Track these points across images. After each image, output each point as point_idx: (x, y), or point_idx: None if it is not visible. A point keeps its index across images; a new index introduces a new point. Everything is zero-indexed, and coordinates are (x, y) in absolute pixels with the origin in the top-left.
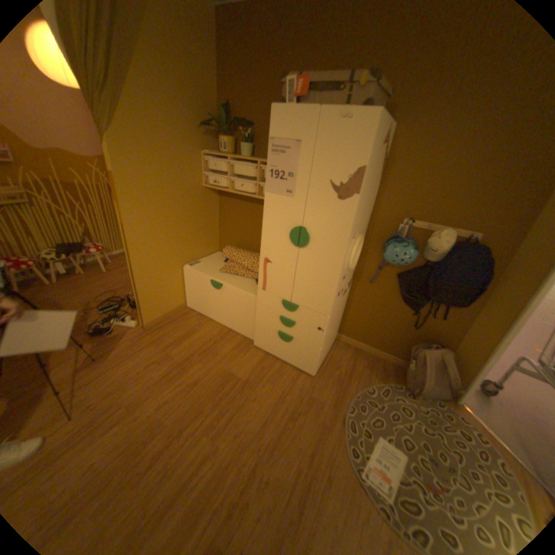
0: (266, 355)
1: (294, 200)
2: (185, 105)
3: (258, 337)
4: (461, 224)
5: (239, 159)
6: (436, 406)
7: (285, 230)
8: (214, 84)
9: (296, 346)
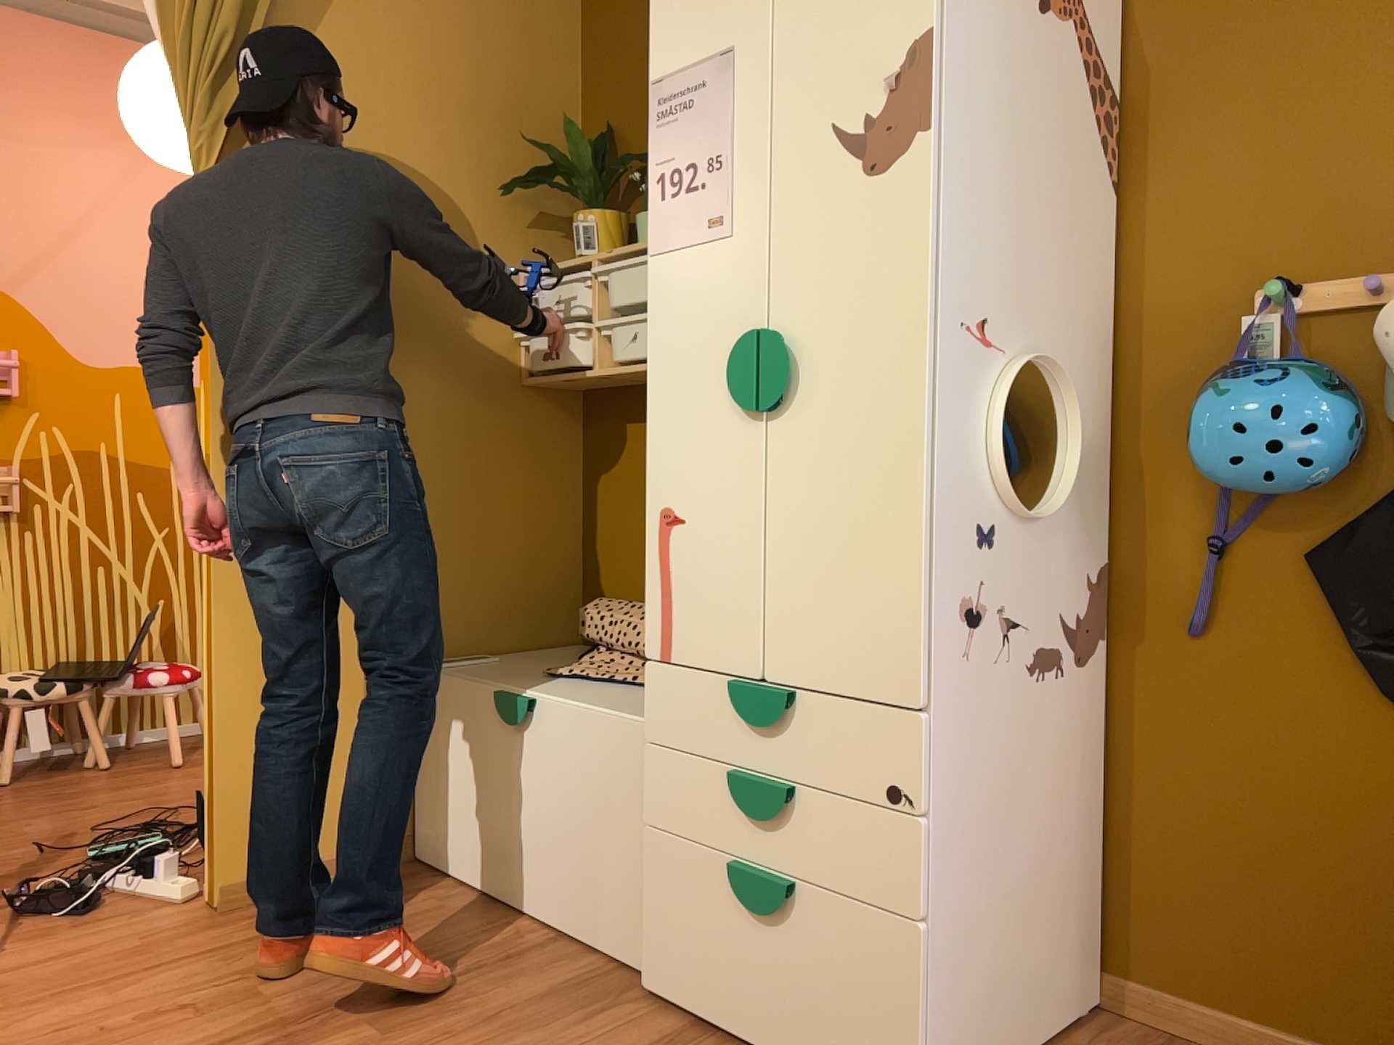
0: (689, 1033)
1: (735, 241)
2: (473, 138)
3: (658, 932)
4: None
5: (627, 255)
6: None
7: (717, 365)
8: (573, 94)
9: (813, 938)
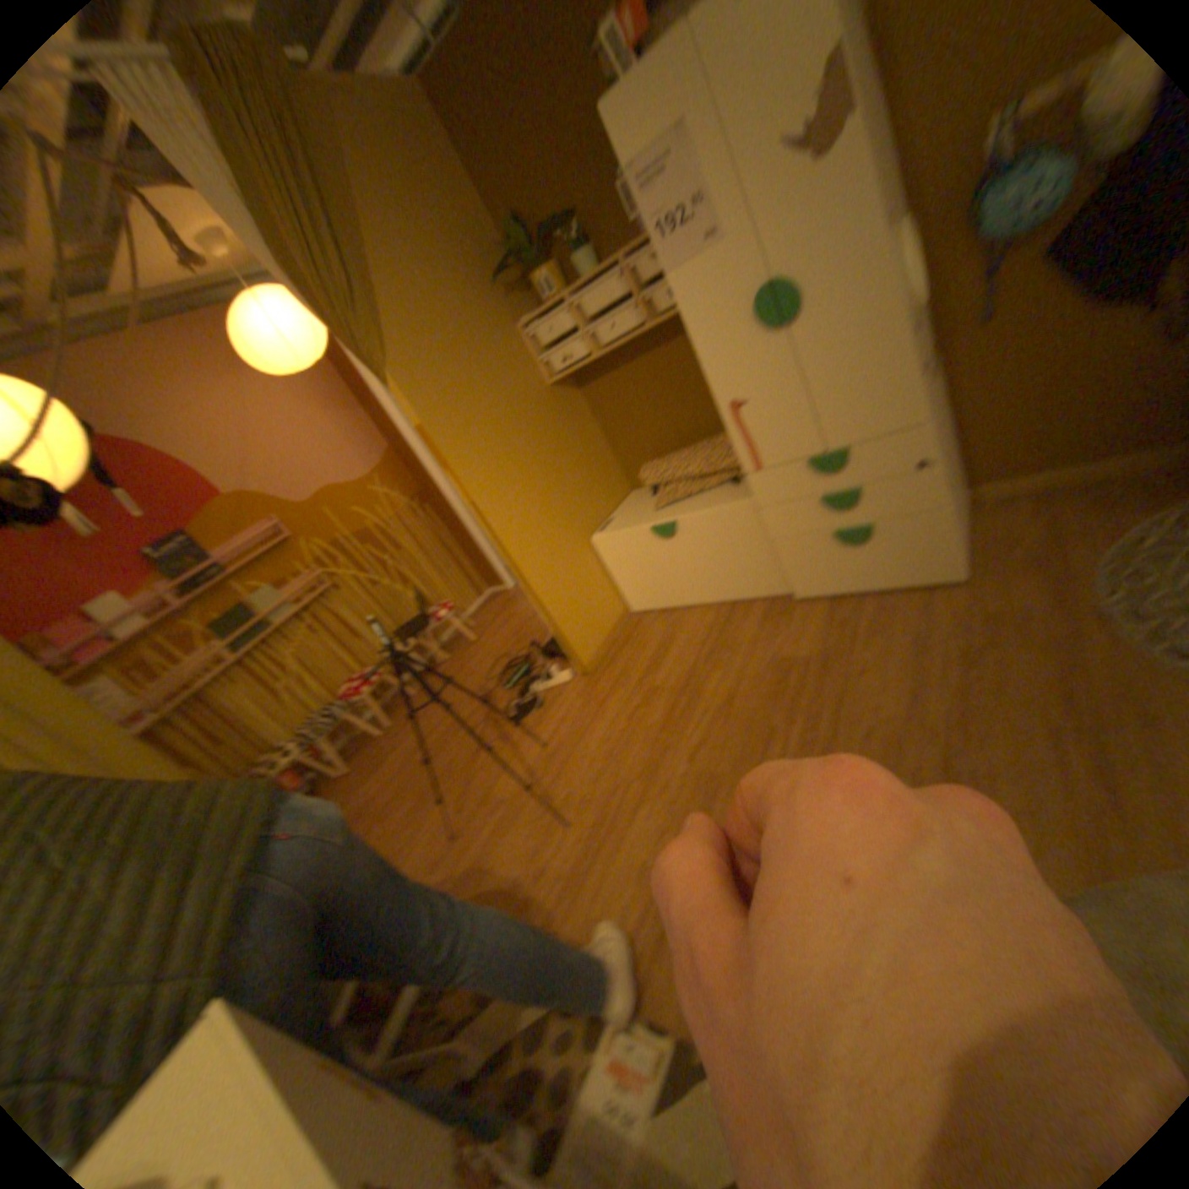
0: (834, 601)
1: (729, 239)
2: (456, 259)
3: (797, 575)
4: None
5: (583, 281)
6: None
7: (741, 314)
8: (476, 198)
9: (889, 538)
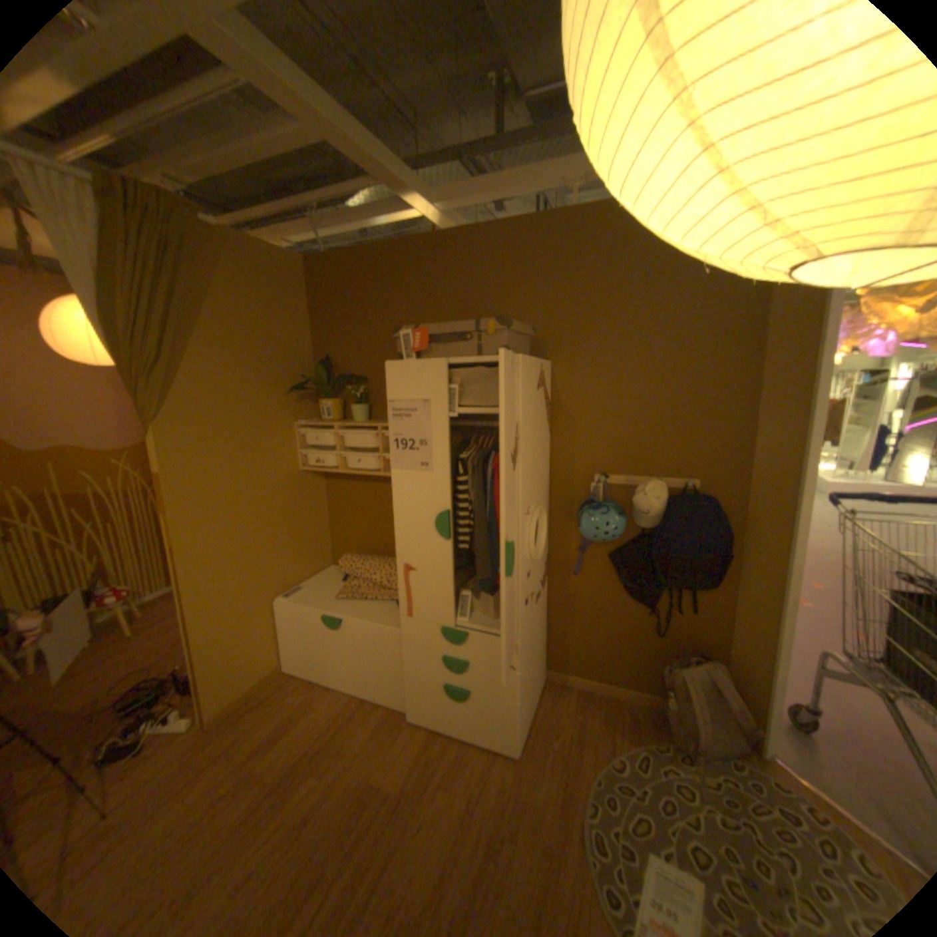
0: (430, 738)
1: (434, 475)
2: (268, 368)
3: (412, 705)
4: (669, 471)
5: (351, 426)
6: (730, 771)
7: (428, 518)
8: (307, 337)
9: (478, 707)
